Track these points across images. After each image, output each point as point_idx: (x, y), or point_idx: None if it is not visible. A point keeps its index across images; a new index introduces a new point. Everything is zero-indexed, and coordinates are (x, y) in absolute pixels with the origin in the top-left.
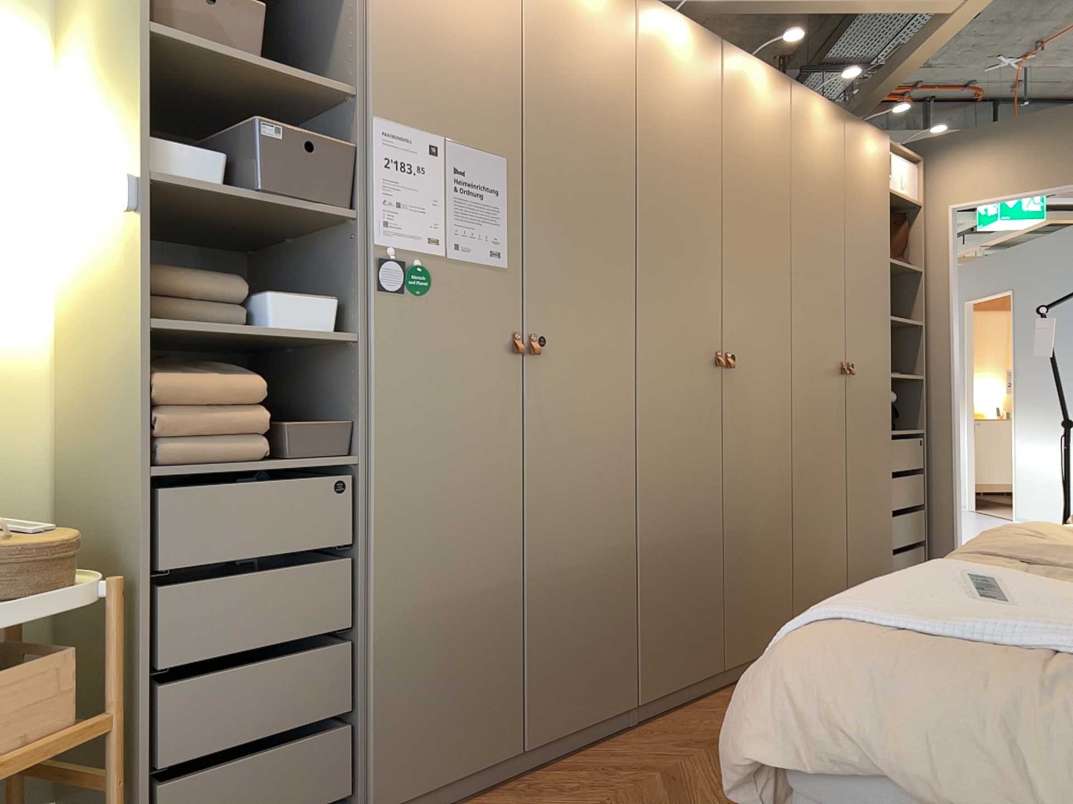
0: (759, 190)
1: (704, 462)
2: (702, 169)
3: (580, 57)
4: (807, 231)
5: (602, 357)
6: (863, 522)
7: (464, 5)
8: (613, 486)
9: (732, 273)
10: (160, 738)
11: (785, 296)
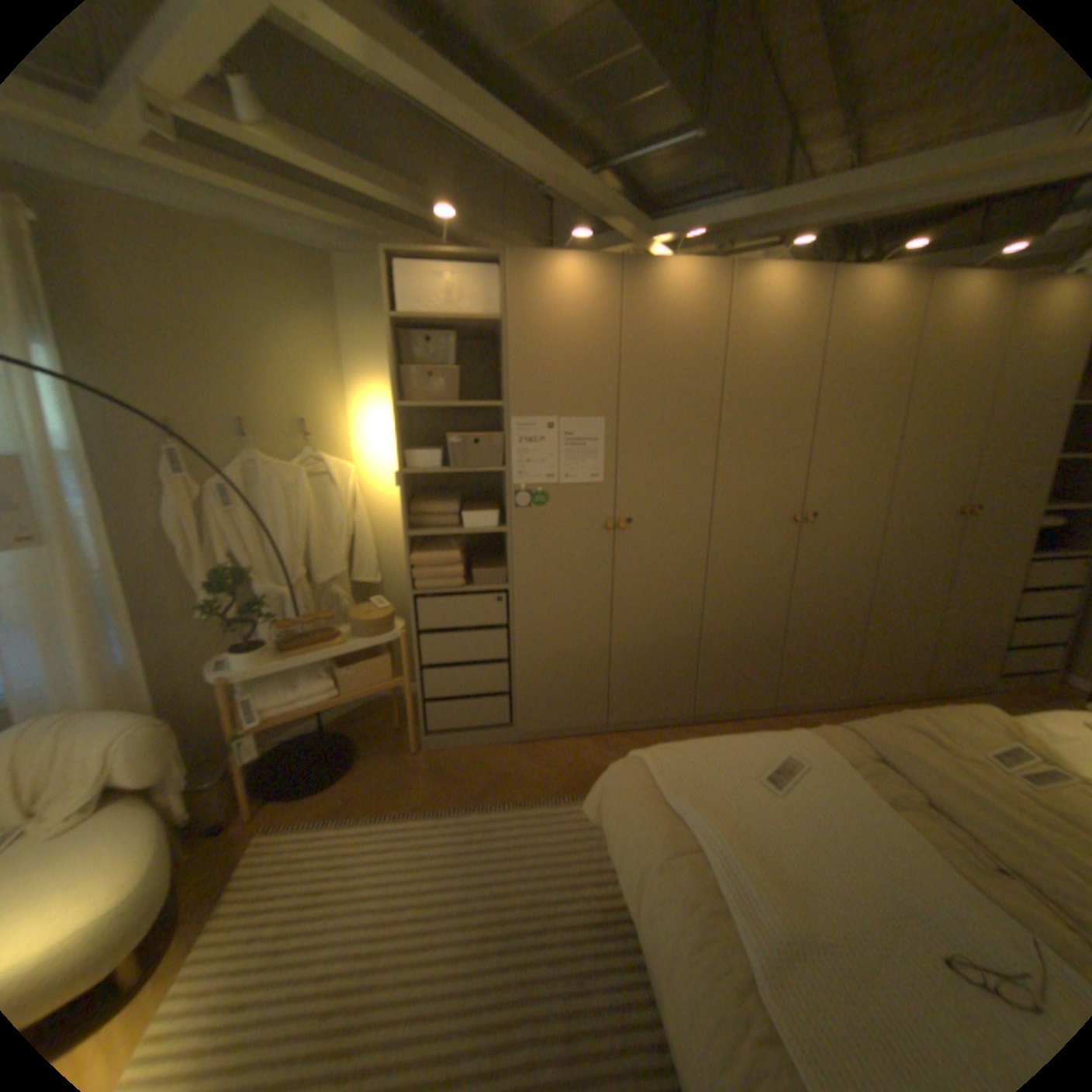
0: (880, 378)
1: (779, 586)
2: (805, 378)
3: (679, 330)
4: (947, 400)
5: (686, 526)
6: (980, 628)
7: (580, 328)
8: (689, 600)
9: (832, 452)
10: (431, 687)
11: (901, 460)
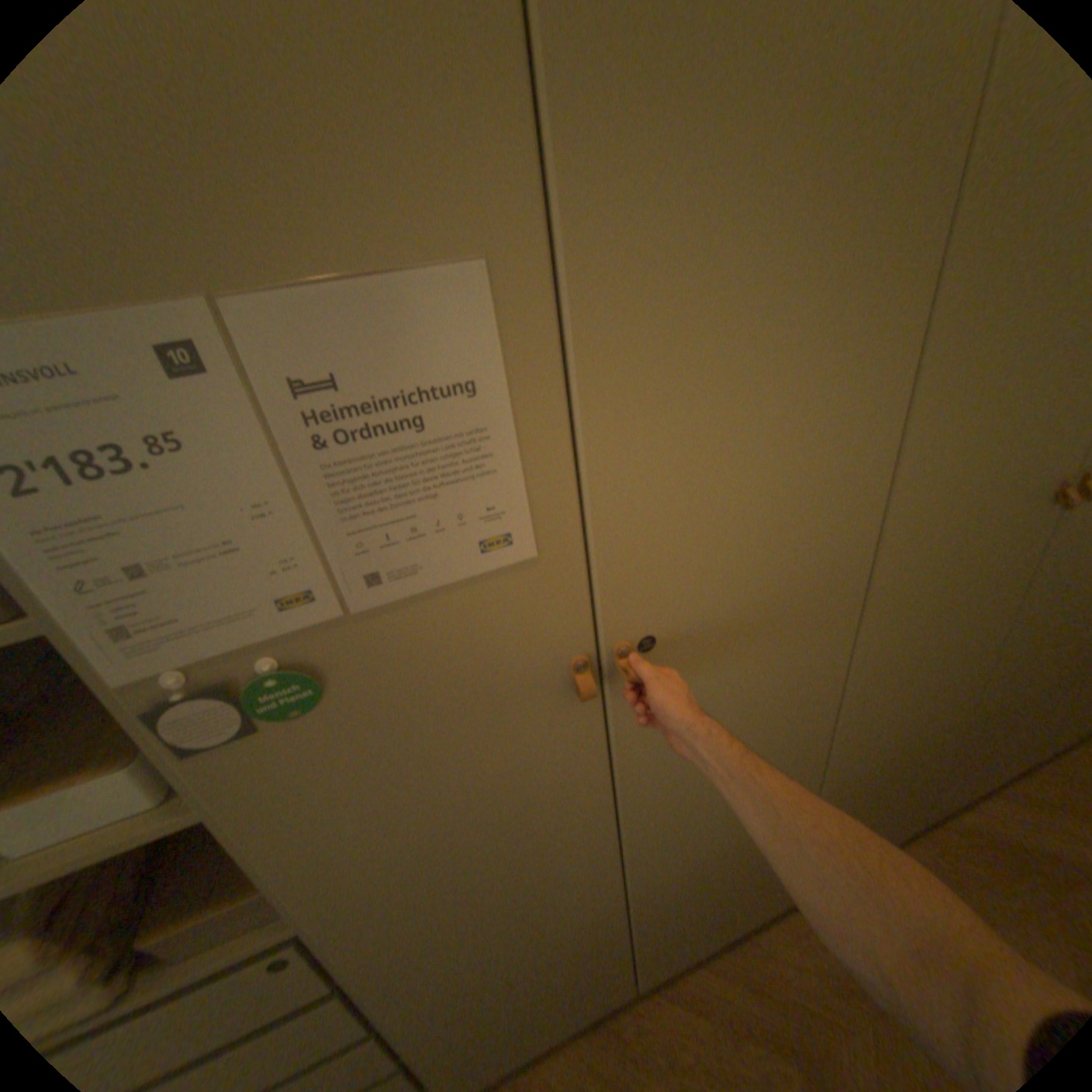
0: None
1: (985, 649)
2: None
3: None
4: None
5: (810, 598)
6: None
7: None
8: (804, 749)
9: None
10: None
11: None
